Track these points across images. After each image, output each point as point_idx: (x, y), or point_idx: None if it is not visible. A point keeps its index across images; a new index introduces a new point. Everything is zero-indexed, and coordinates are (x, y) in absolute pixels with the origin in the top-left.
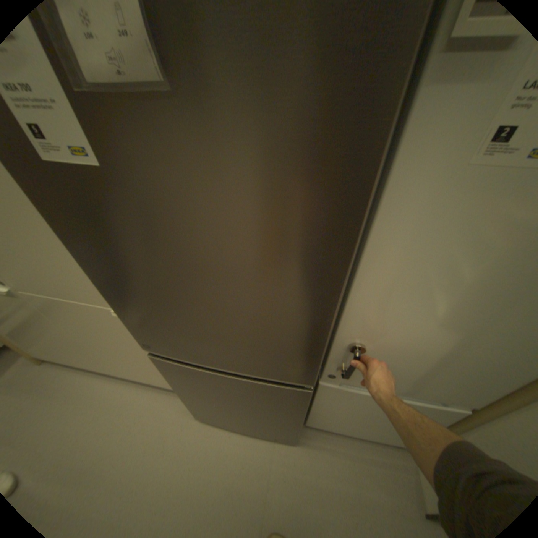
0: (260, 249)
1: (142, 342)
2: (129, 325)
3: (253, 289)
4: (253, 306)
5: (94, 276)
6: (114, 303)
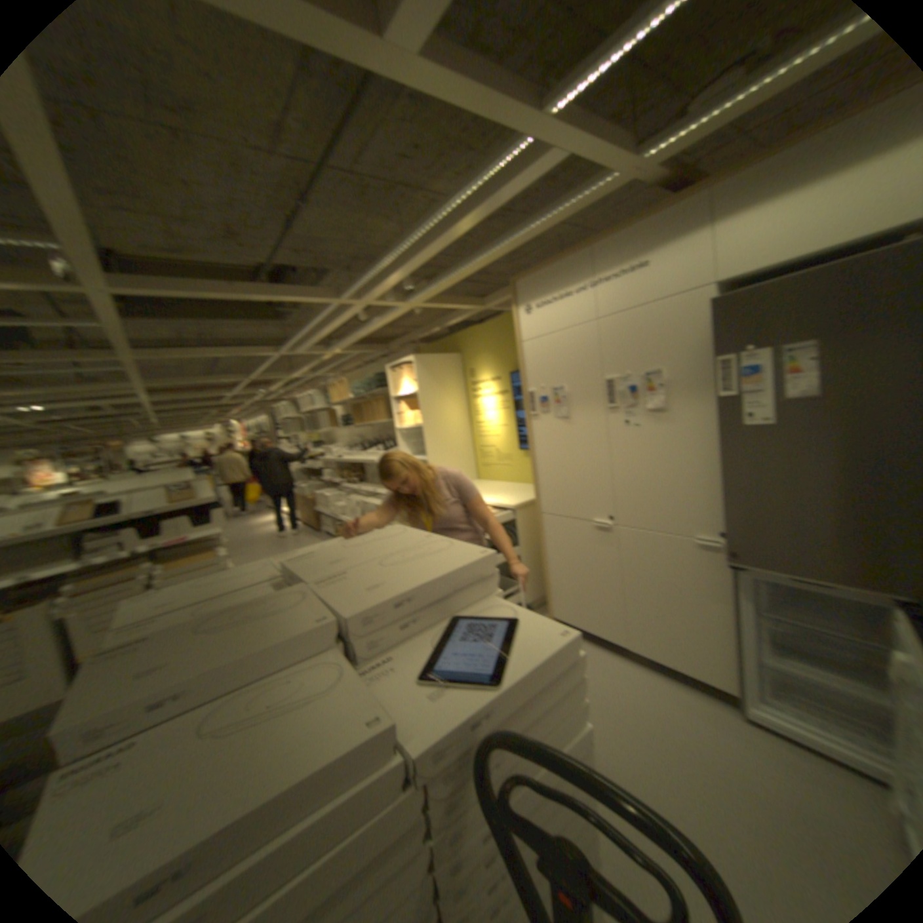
0: (859, 454)
1: (735, 552)
2: (734, 531)
3: (853, 481)
4: (853, 495)
5: (731, 487)
6: (733, 509)
